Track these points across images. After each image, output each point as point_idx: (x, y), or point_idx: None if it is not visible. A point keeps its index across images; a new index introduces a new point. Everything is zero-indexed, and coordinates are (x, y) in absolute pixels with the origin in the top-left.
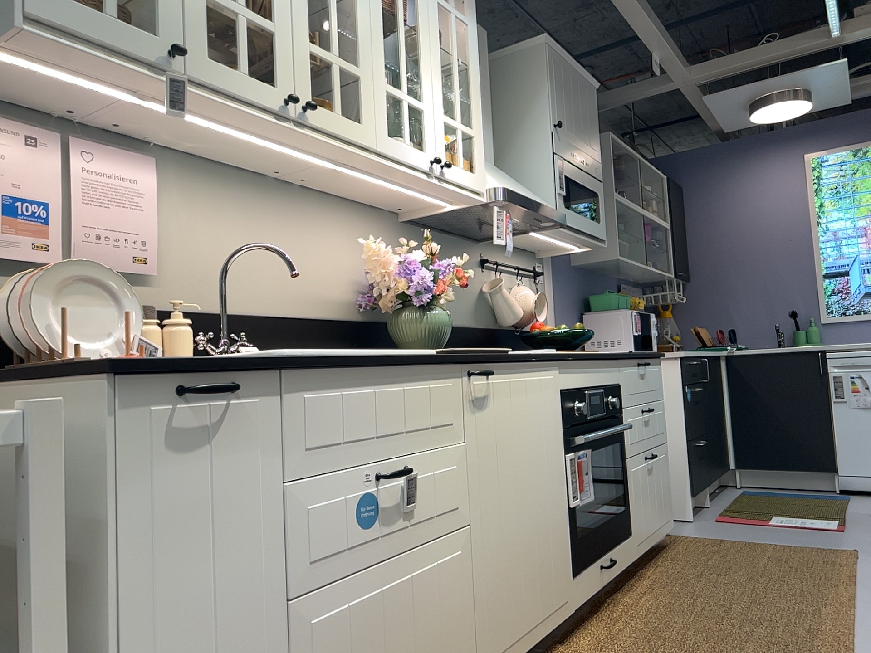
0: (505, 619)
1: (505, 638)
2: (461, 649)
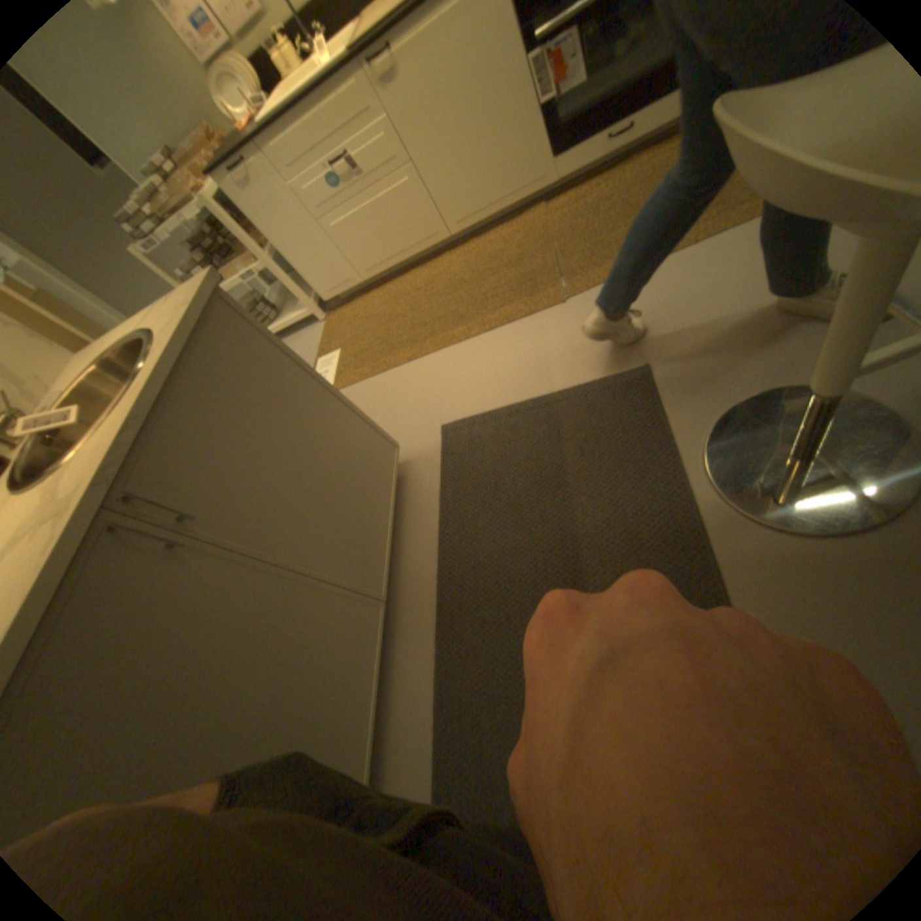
0: (464, 200)
1: (469, 209)
2: (428, 220)
